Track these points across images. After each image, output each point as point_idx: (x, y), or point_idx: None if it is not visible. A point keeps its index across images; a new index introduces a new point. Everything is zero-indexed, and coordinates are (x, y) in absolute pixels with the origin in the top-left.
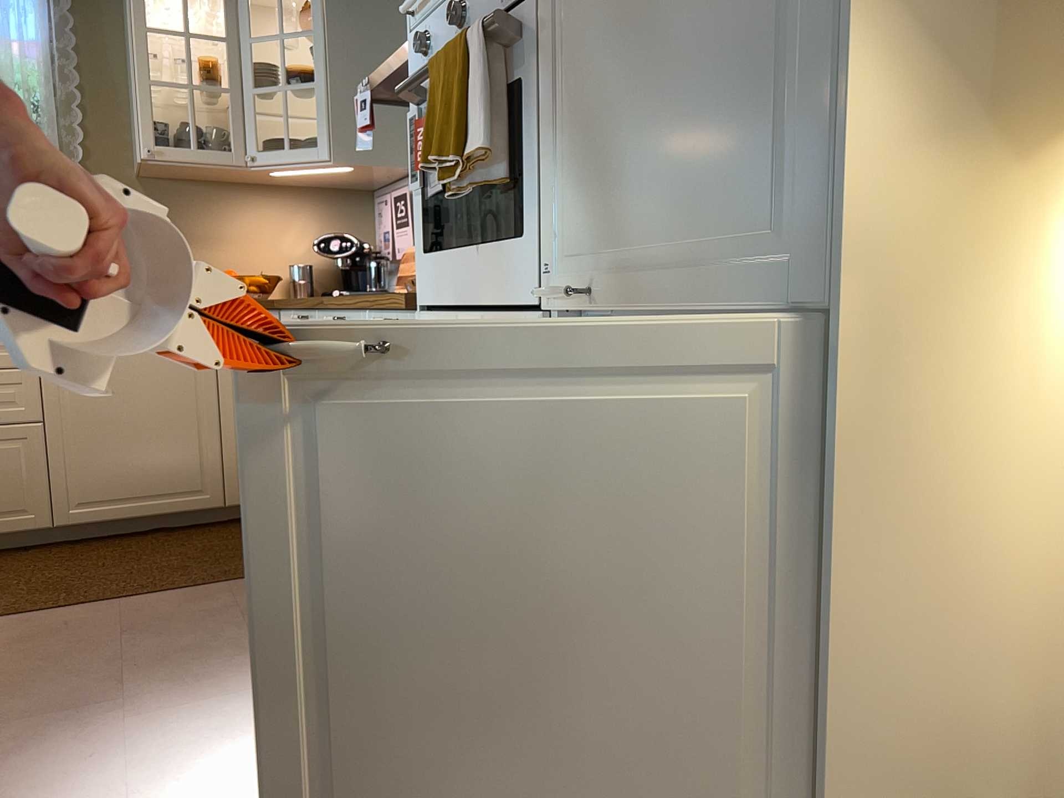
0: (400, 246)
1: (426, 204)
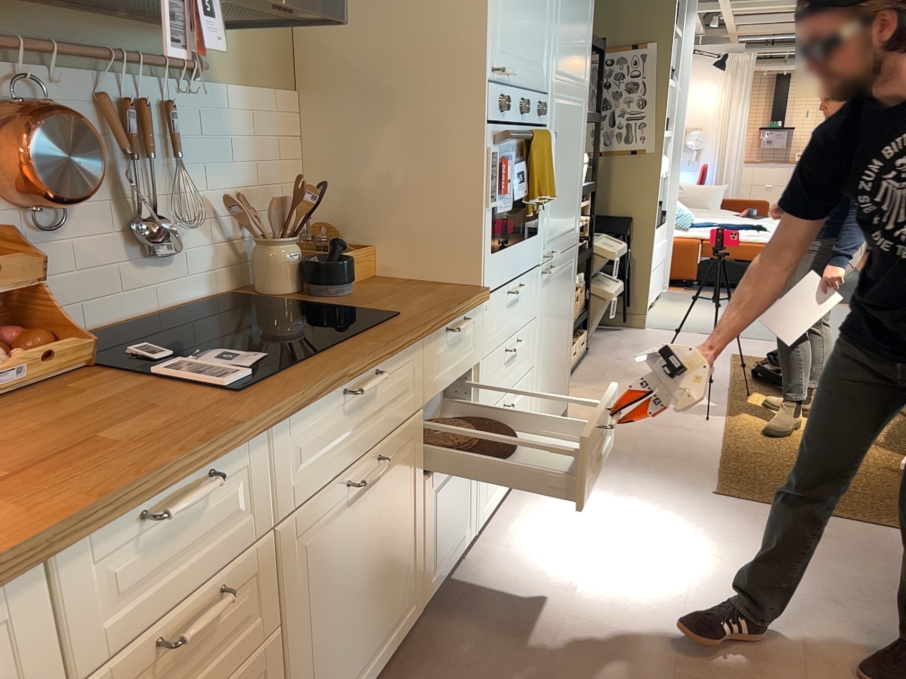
0: None
1: (491, 217)
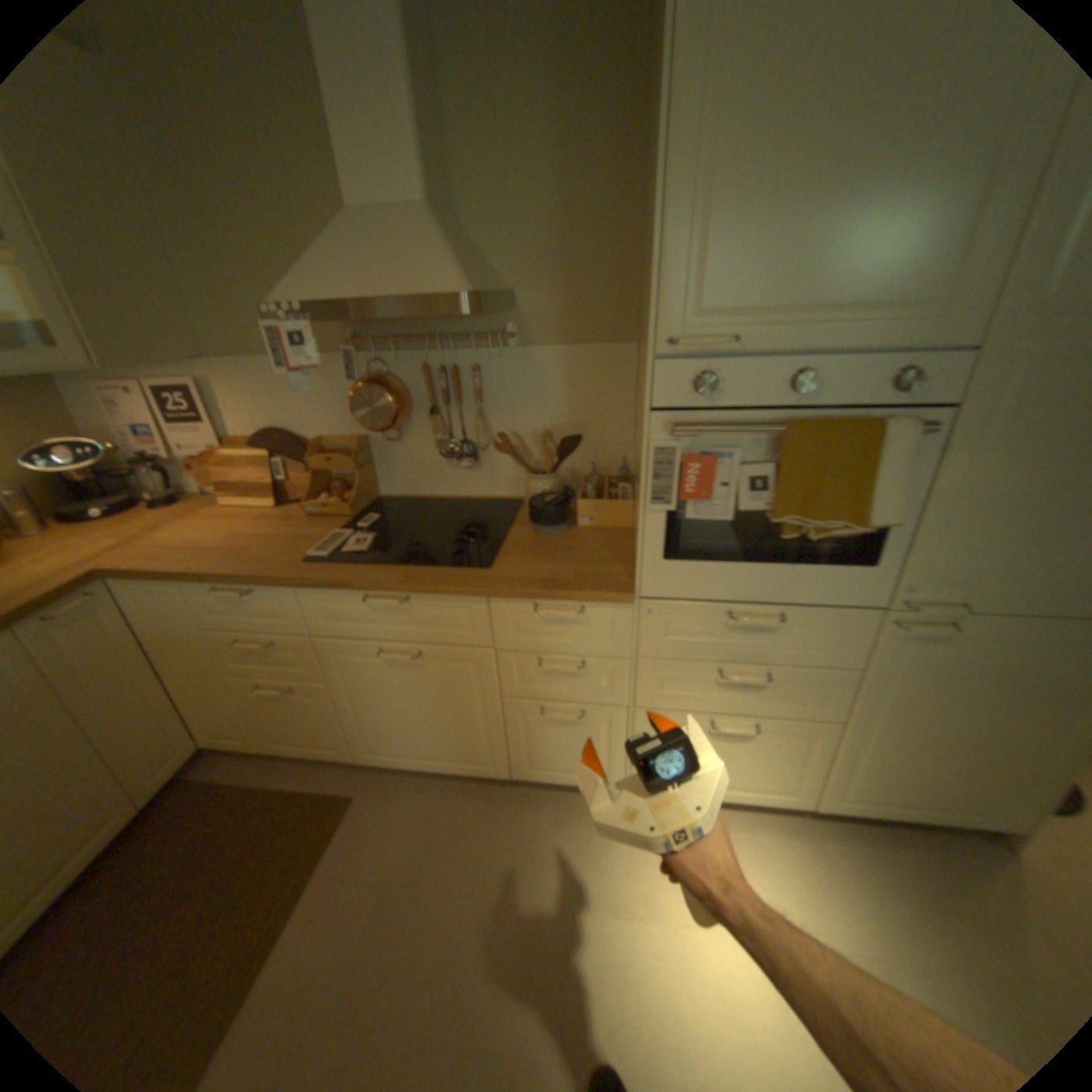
0: (164, 440)
1: (666, 520)
